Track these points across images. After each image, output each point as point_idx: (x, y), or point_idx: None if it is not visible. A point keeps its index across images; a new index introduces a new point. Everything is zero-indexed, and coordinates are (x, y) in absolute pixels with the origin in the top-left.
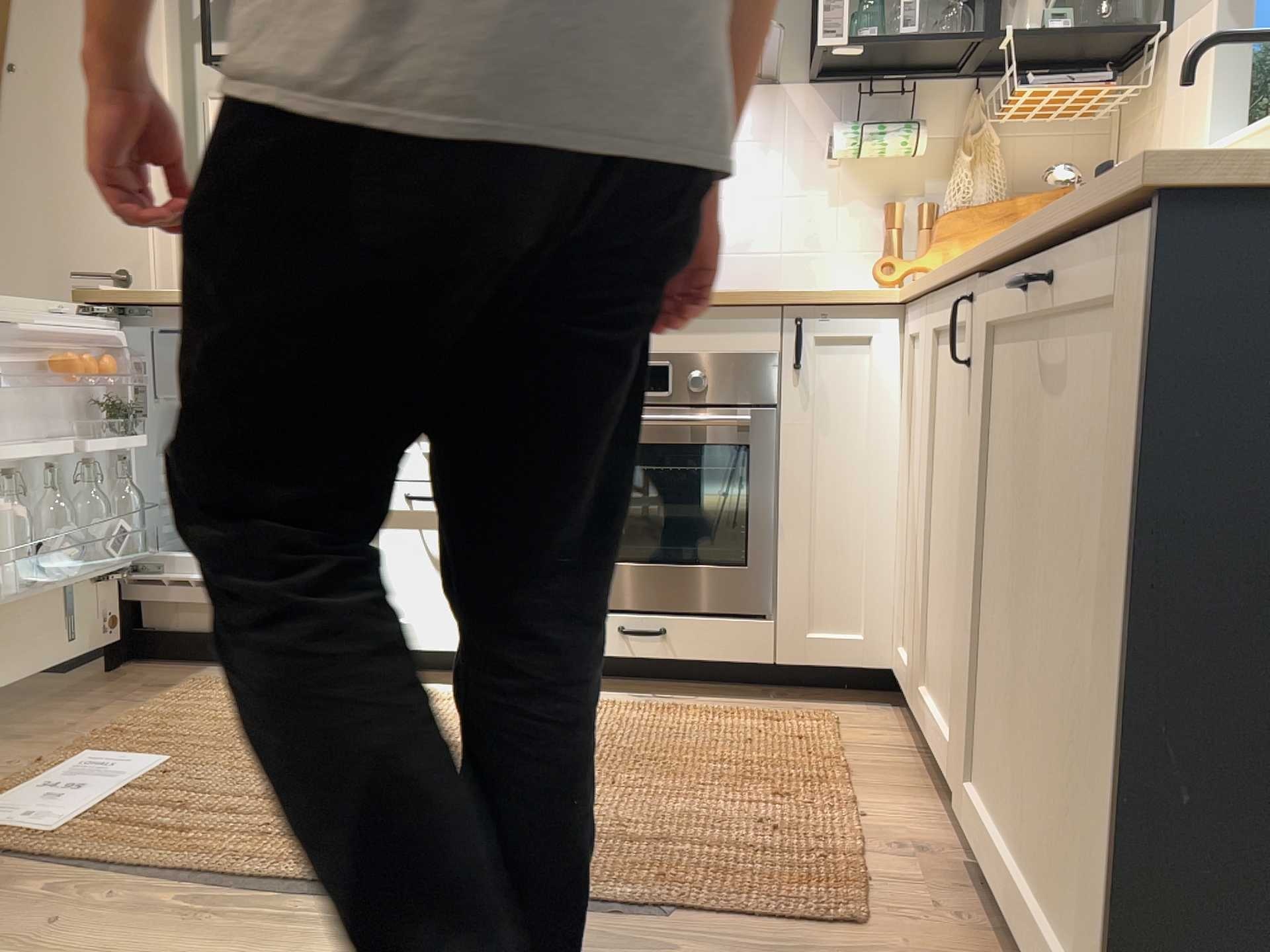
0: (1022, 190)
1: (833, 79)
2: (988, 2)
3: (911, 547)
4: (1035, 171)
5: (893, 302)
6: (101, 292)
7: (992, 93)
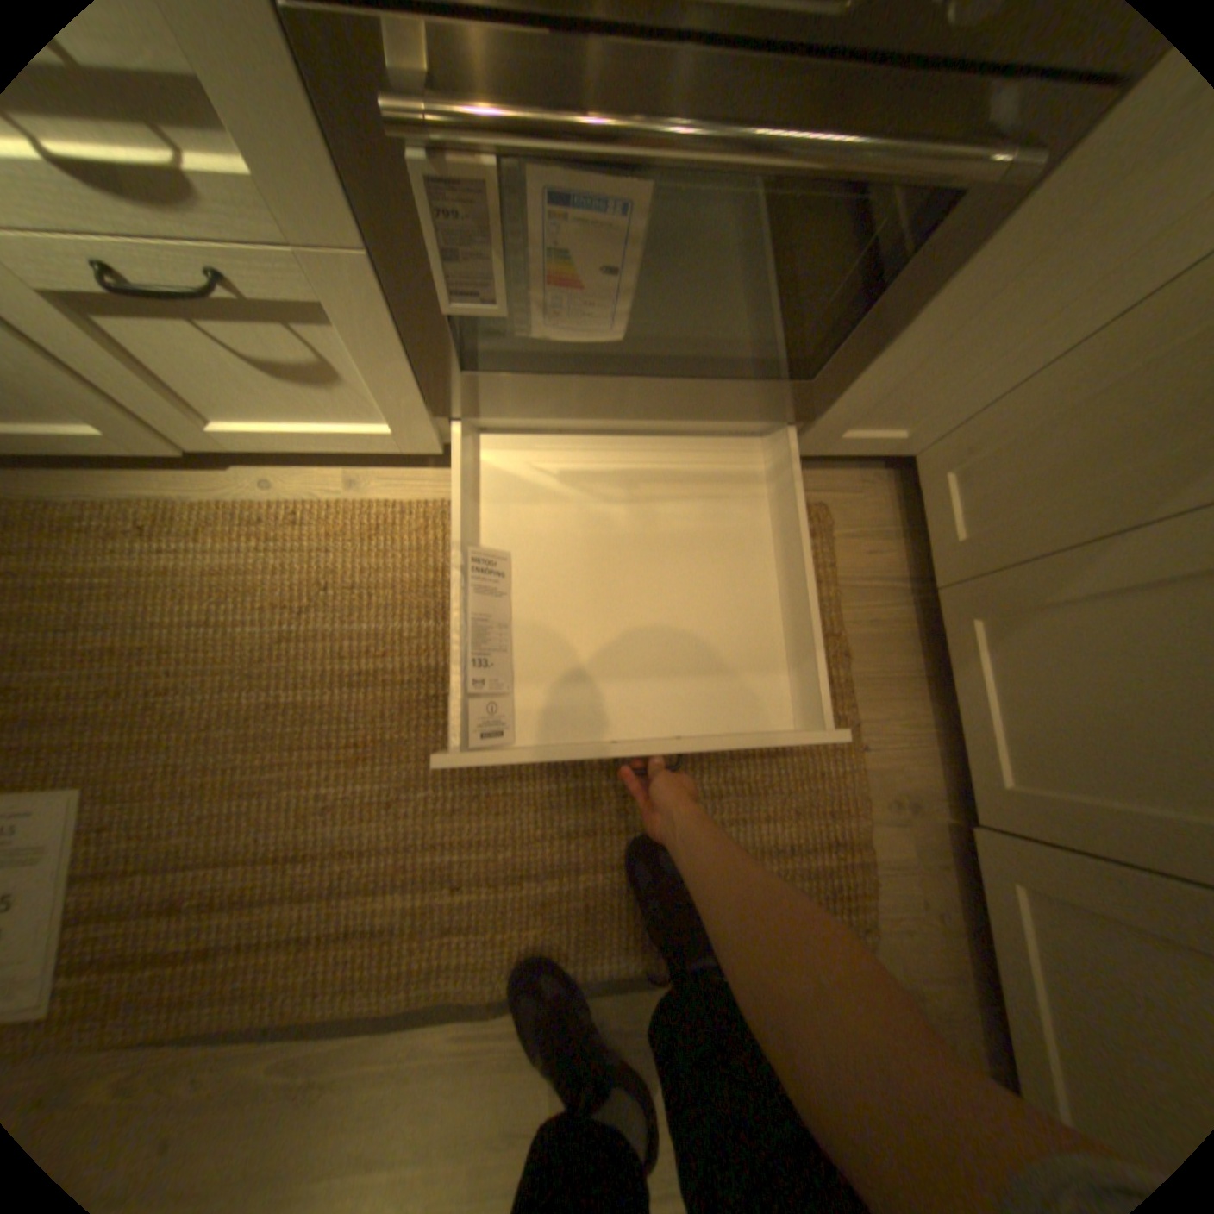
0: None
1: None
2: None
3: (1089, 411)
4: None
5: None
6: None
7: None
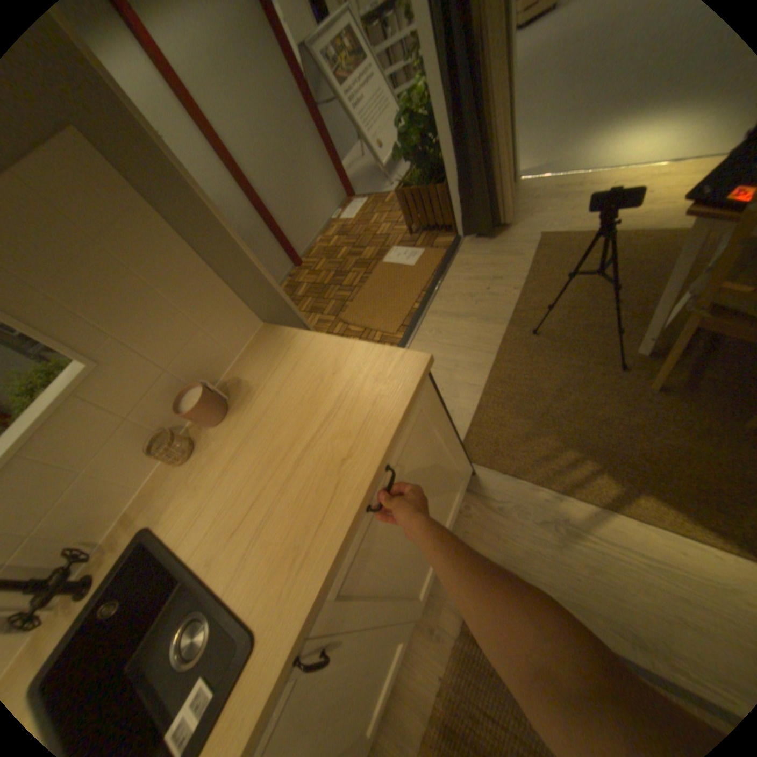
0: None
1: None
2: None
3: None
4: None
5: None
6: None
7: None
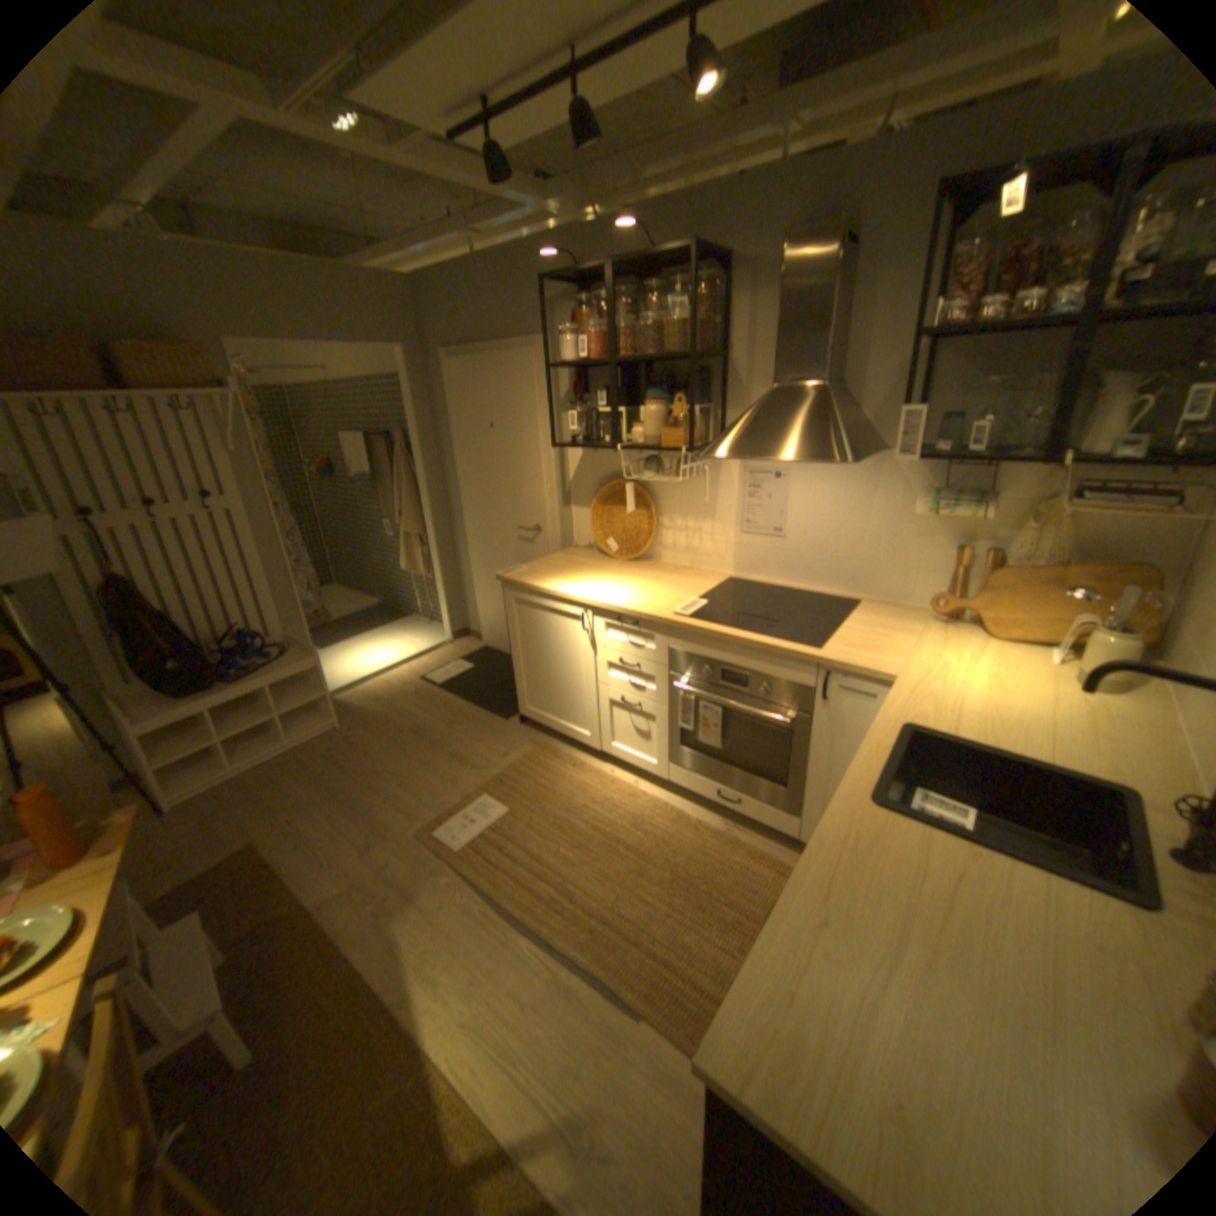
0: (1096, 546)
1: (933, 448)
2: (1073, 412)
3: None
4: (1114, 532)
5: (891, 681)
6: (505, 578)
7: (1083, 465)
